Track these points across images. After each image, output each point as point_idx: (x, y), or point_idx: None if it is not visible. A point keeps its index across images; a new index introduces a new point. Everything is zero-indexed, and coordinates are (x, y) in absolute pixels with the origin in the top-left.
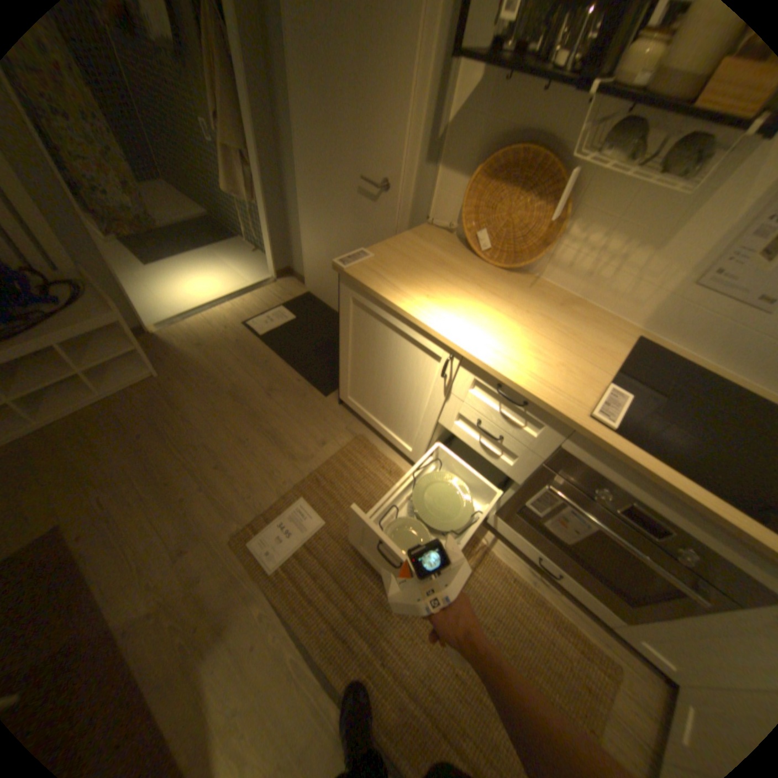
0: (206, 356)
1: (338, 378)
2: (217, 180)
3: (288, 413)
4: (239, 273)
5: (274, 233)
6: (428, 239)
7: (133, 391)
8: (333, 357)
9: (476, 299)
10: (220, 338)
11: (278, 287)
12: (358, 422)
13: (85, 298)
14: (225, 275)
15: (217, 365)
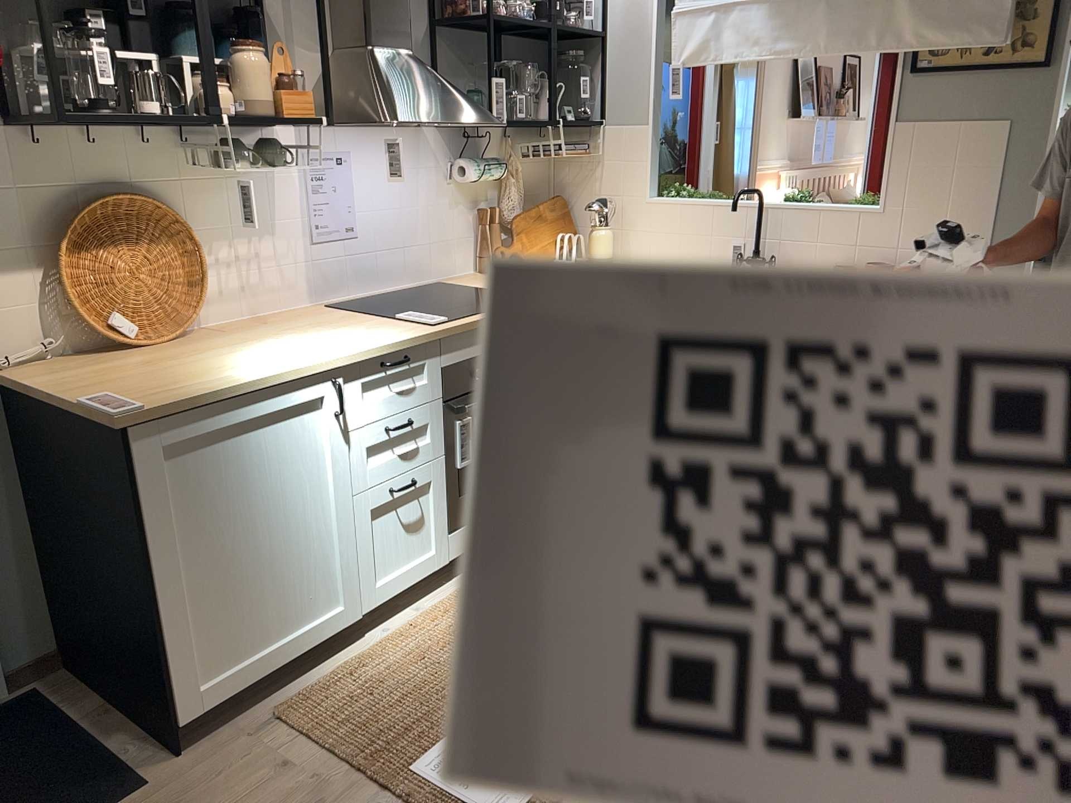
0: None
1: (94, 770)
2: None
3: None
4: None
5: None
6: (60, 372)
7: None
8: (4, 793)
9: (245, 351)
10: None
11: None
12: (240, 721)
13: None
14: None
15: None
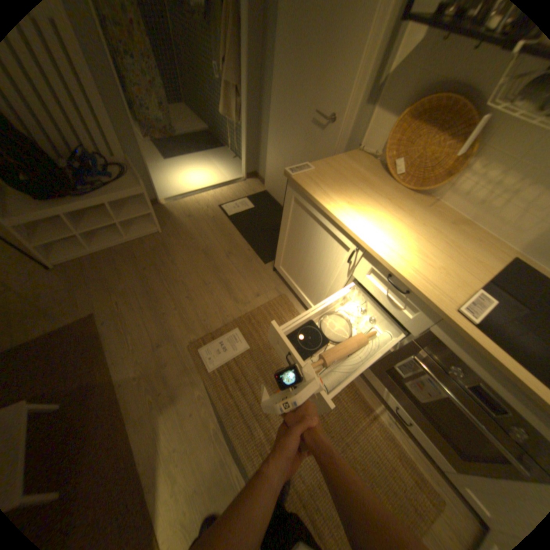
0: (192, 225)
1: (275, 253)
2: (218, 106)
3: (237, 271)
4: (222, 172)
5: (249, 147)
6: (357, 161)
7: (146, 240)
8: (274, 238)
9: (384, 210)
10: (203, 213)
11: (246, 185)
12: (283, 285)
13: (127, 176)
14: (213, 172)
15: (198, 232)
